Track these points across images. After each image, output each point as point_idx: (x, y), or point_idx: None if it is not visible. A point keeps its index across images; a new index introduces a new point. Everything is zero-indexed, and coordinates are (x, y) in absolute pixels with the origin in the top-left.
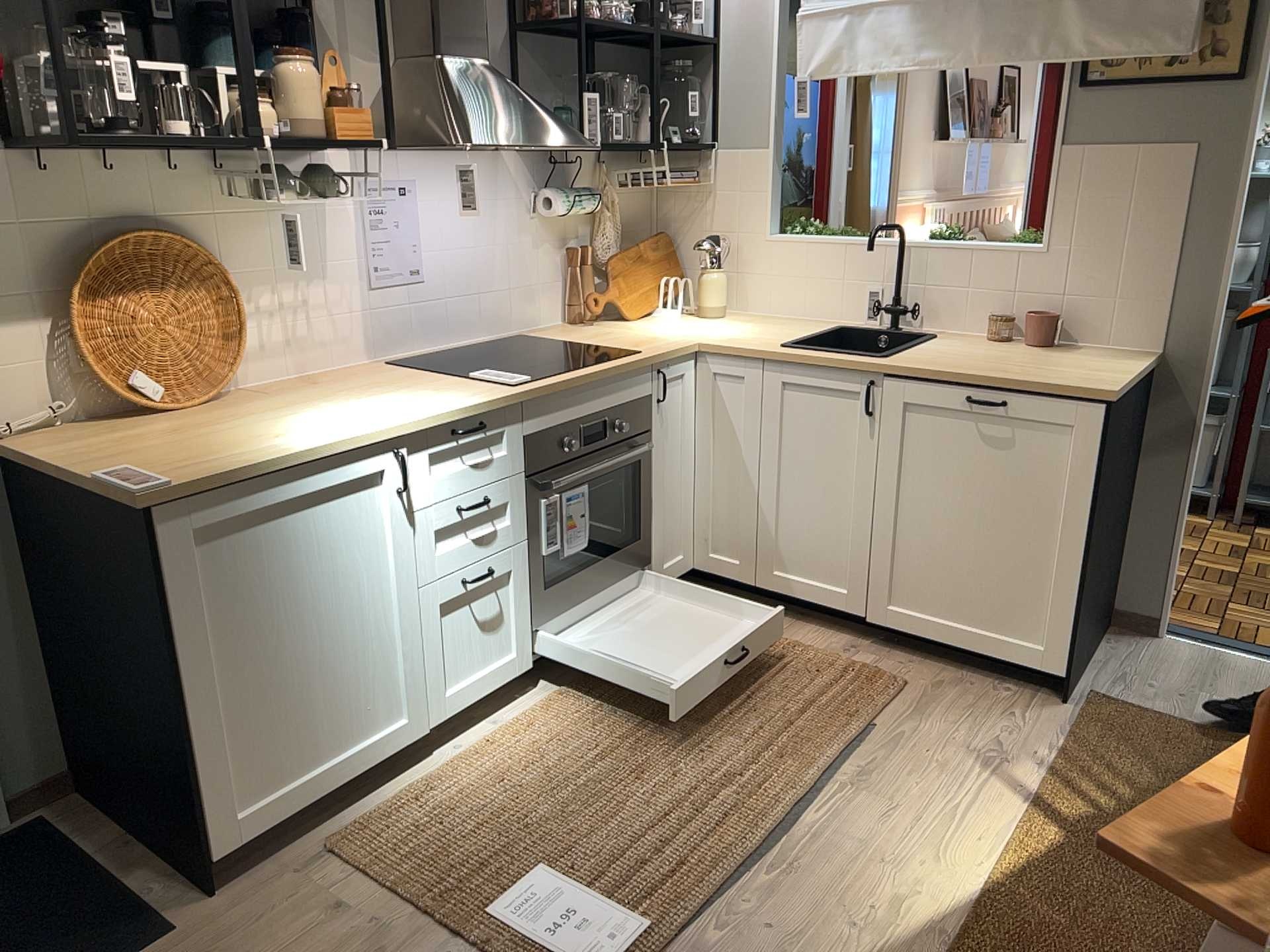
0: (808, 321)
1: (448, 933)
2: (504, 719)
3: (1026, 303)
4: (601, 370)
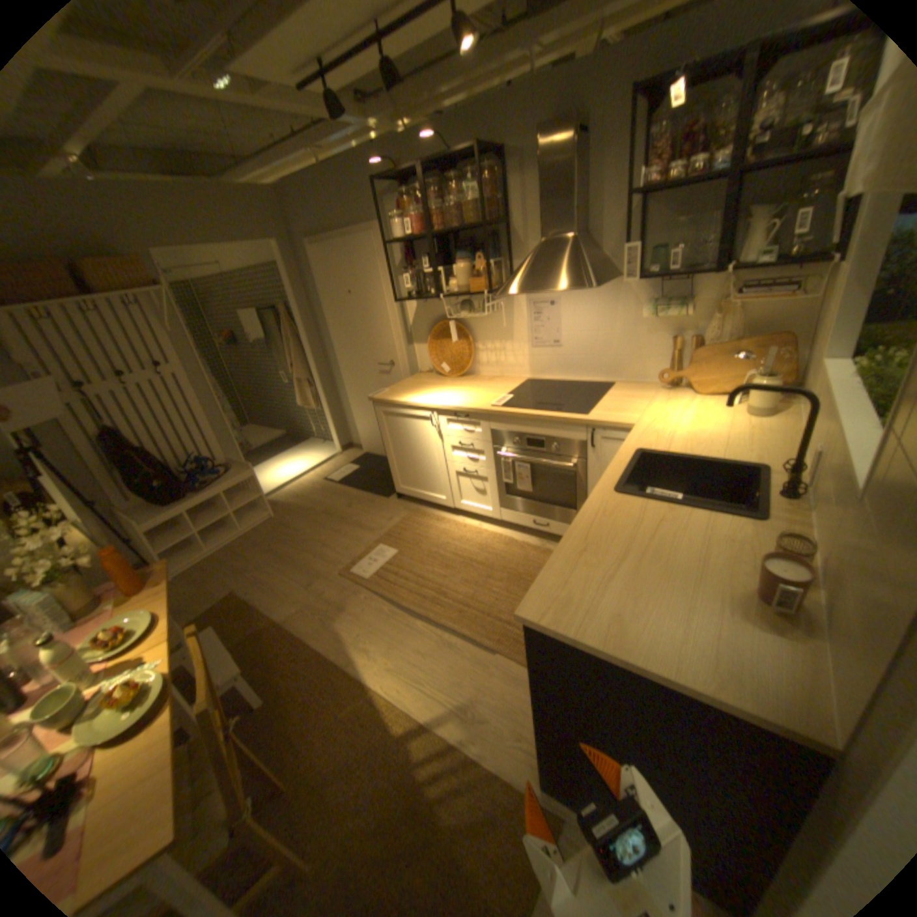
0: (794, 451)
1: (376, 540)
2: (483, 526)
3: (838, 553)
4: (534, 415)
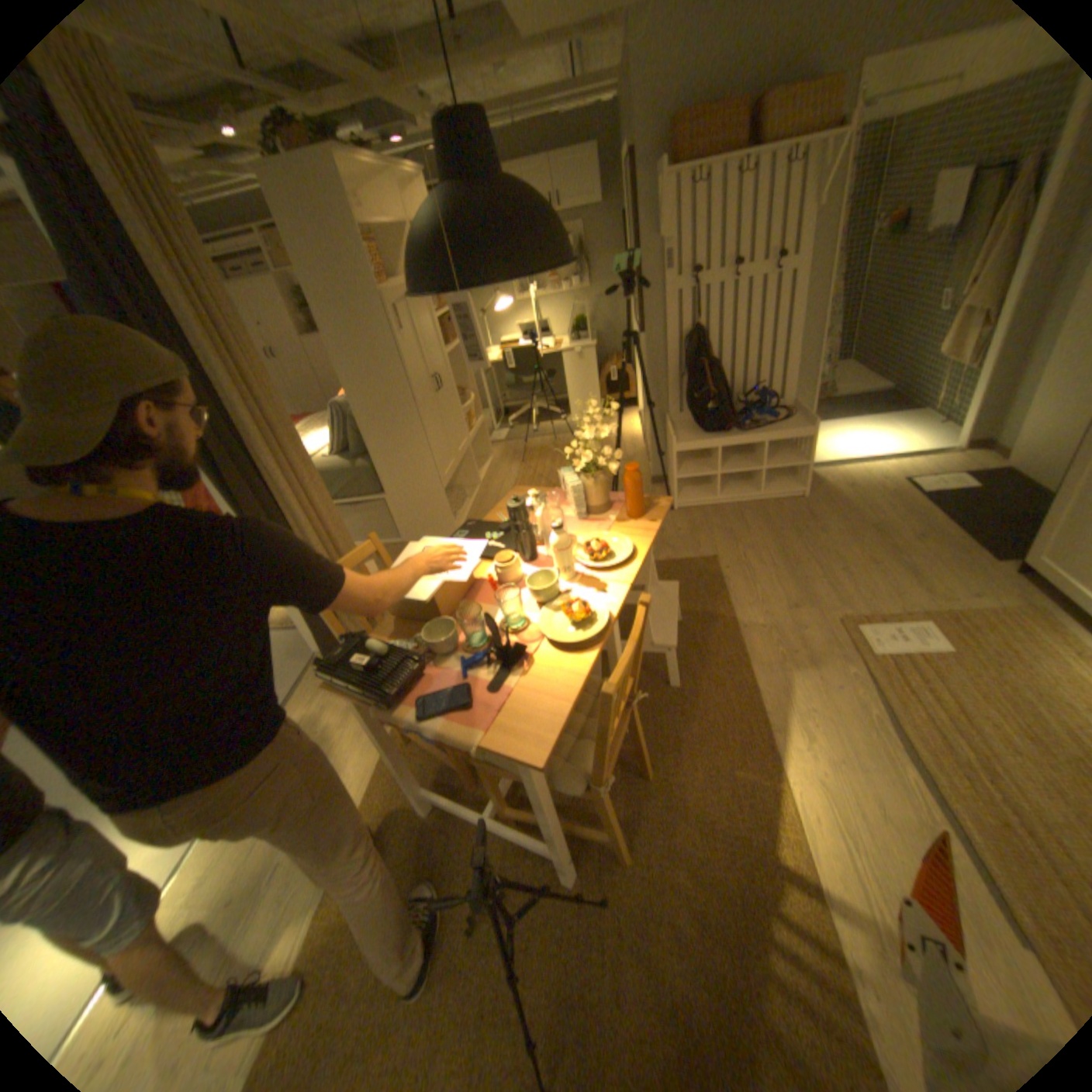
0: None
1: (929, 612)
2: None
3: None
4: None
